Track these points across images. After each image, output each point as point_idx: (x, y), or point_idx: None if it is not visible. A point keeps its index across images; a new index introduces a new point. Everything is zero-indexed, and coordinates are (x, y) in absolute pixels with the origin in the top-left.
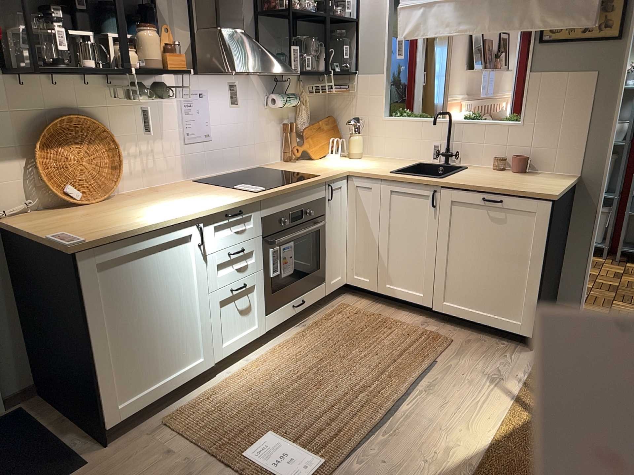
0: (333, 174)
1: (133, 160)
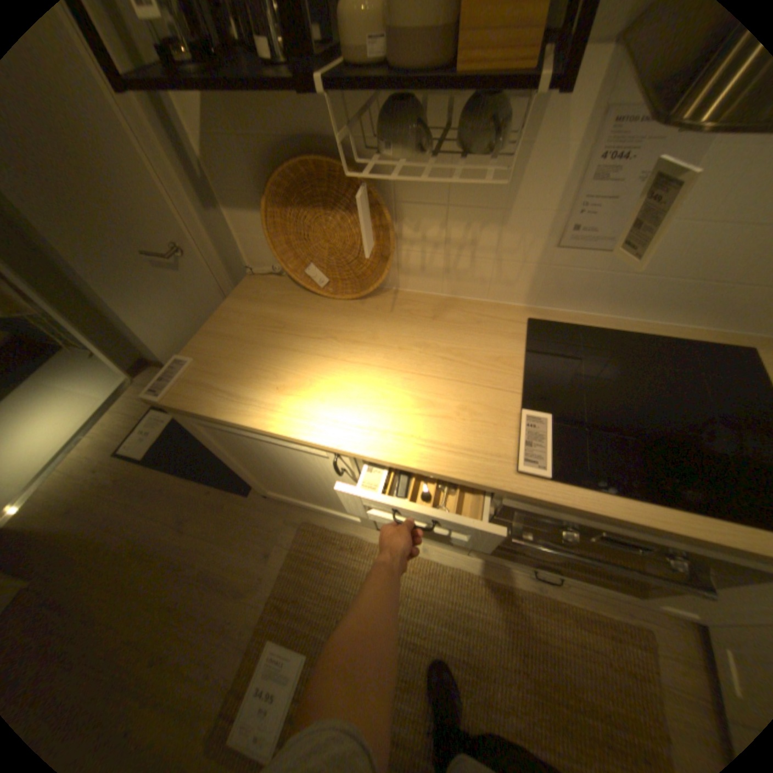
0: None
1: (430, 246)
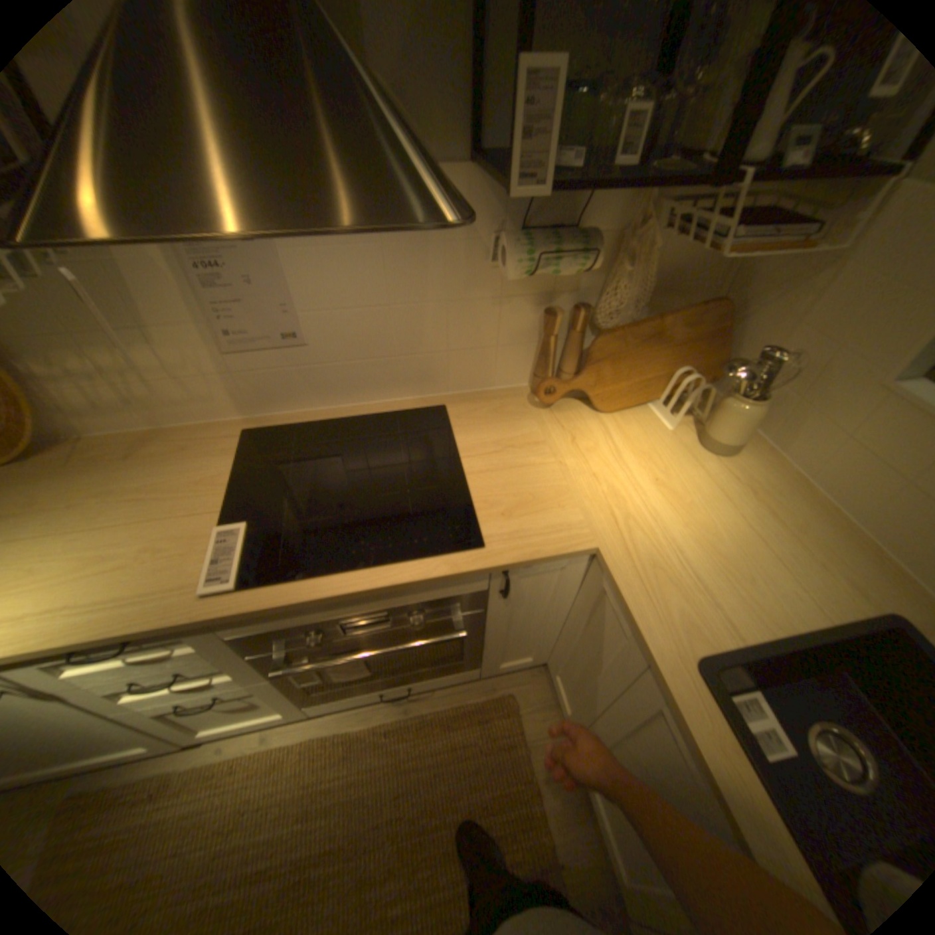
0: (520, 560)
1: (83, 380)
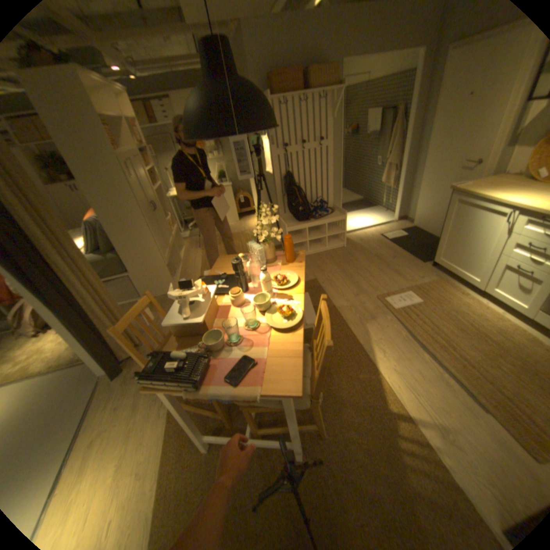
0: None
1: None
